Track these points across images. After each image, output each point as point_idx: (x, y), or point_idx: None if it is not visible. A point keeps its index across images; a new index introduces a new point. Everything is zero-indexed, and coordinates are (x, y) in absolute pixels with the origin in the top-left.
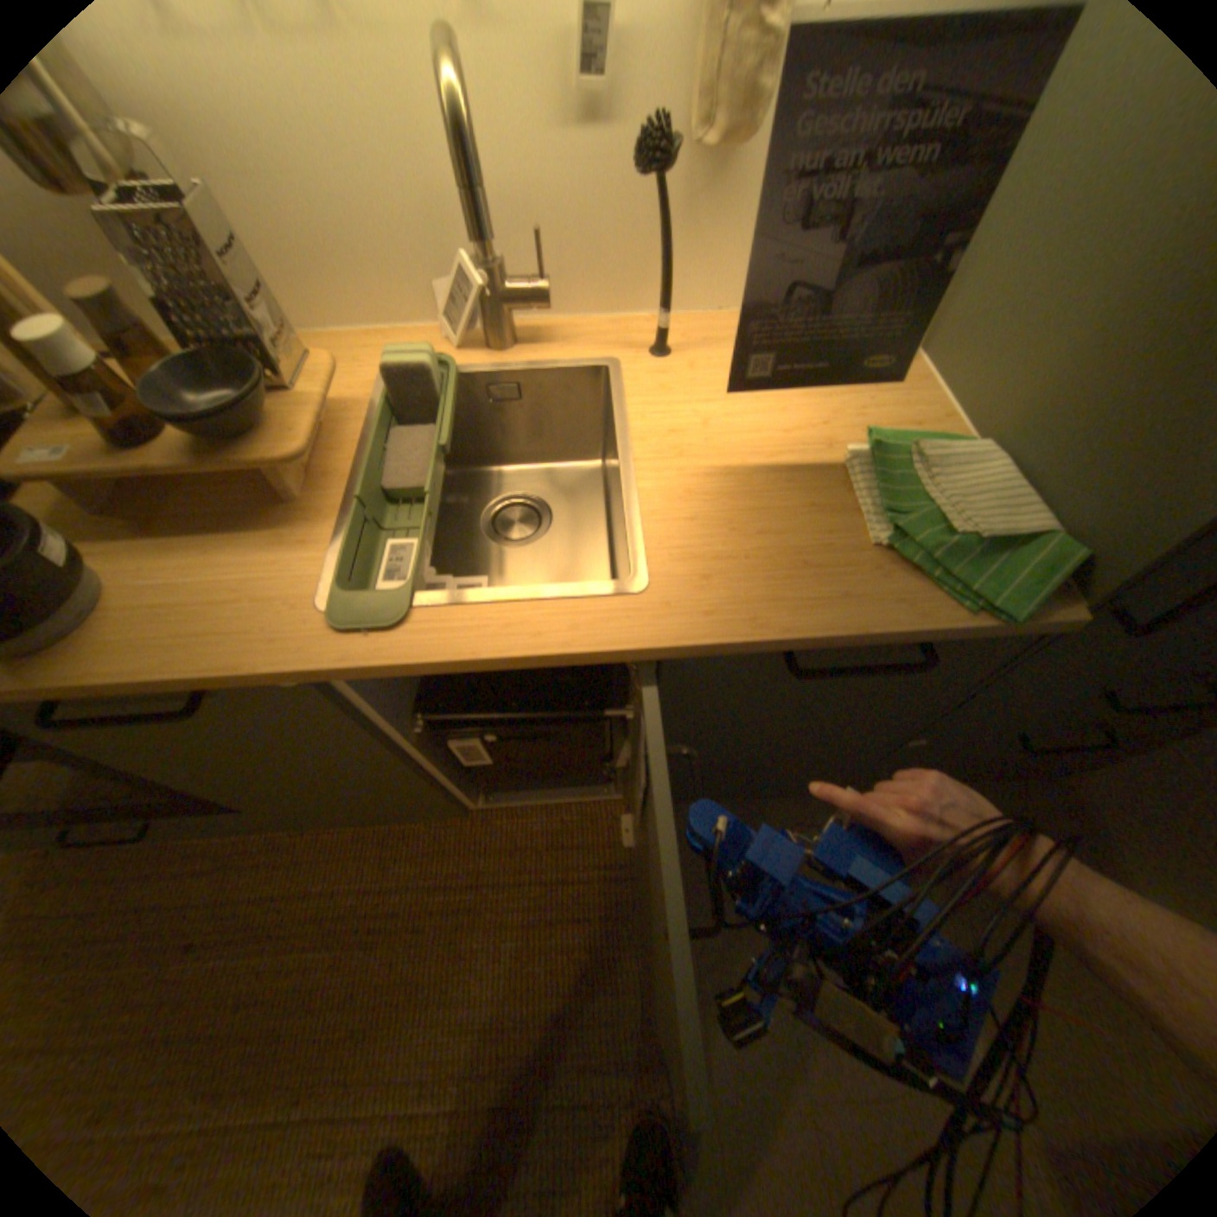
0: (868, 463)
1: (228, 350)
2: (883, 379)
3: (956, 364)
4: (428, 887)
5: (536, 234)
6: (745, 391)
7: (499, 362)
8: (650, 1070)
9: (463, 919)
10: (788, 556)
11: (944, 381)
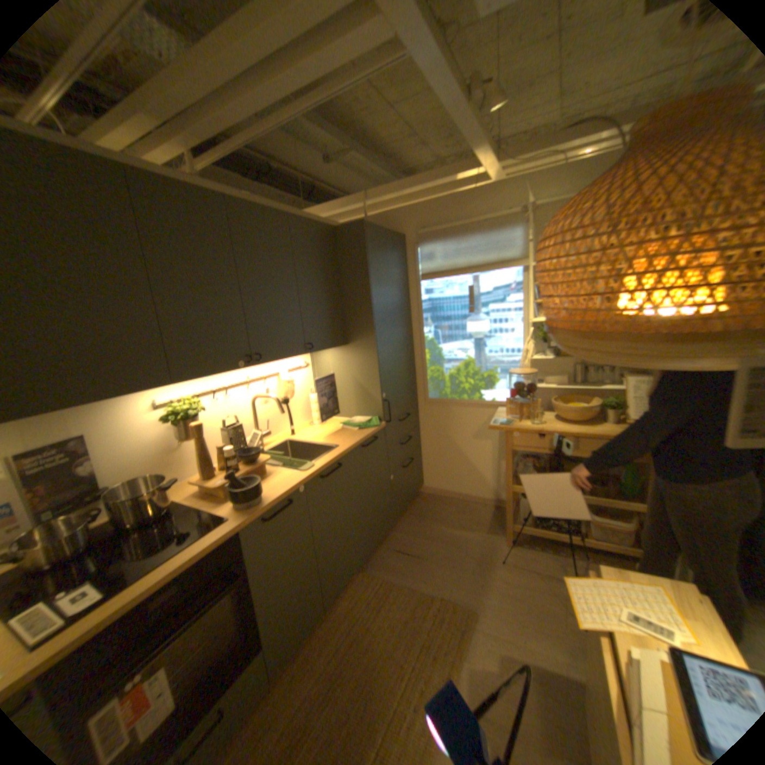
0: (344, 425)
1: (244, 449)
2: (331, 421)
3: (339, 414)
4: (333, 653)
5: (268, 421)
6: (315, 431)
7: (266, 449)
8: (432, 602)
9: (354, 644)
10: (349, 436)
11: (339, 418)
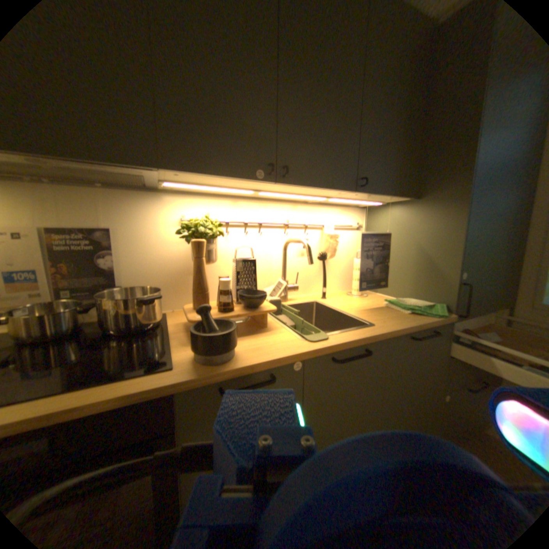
0: (390, 303)
1: (250, 289)
2: (374, 296)
3: (386, 291)
4: None
5: (297, 273)
6: (349, 300)
7: (287, 302)
8: None
9: None
10: (394, 316)
11: (385, 295)
